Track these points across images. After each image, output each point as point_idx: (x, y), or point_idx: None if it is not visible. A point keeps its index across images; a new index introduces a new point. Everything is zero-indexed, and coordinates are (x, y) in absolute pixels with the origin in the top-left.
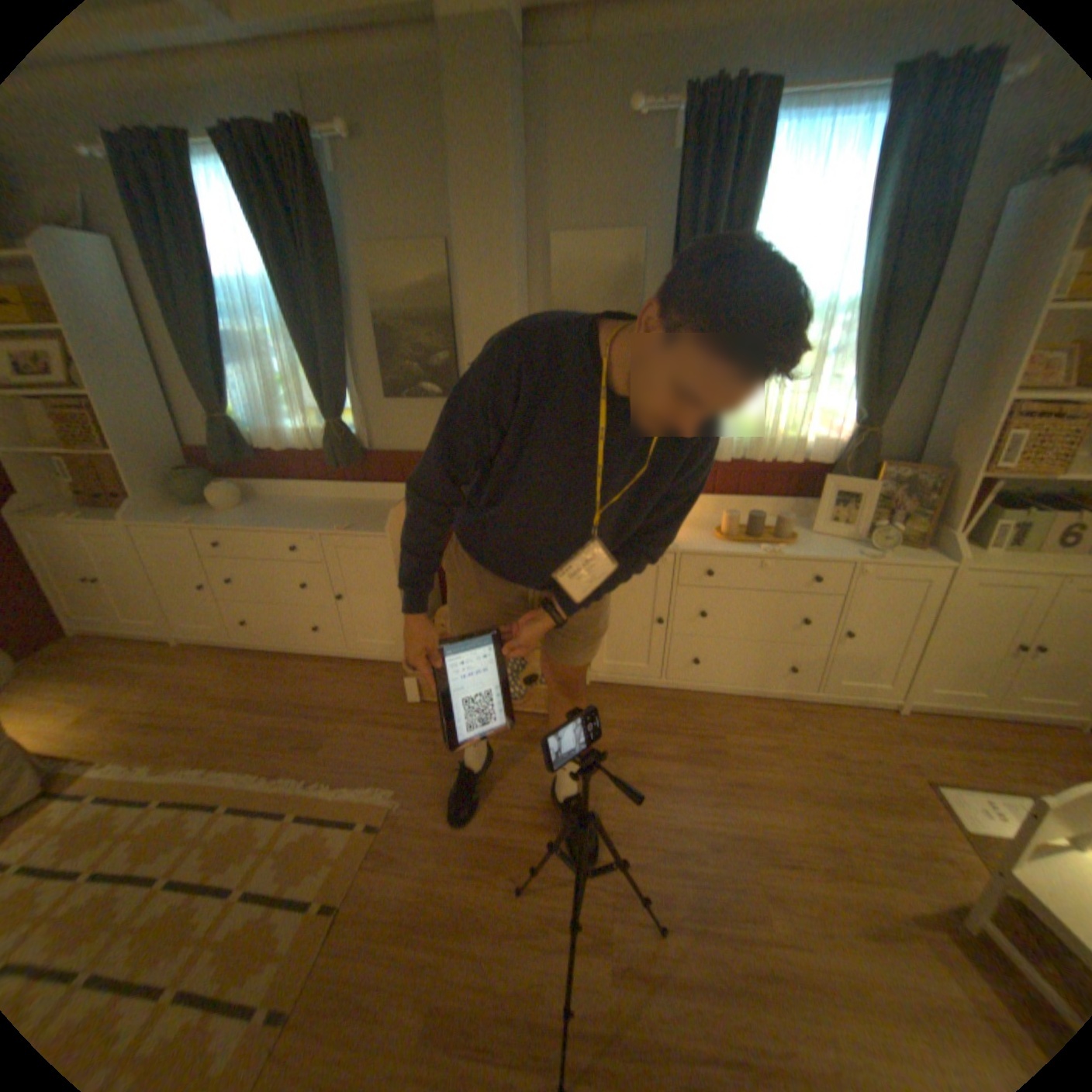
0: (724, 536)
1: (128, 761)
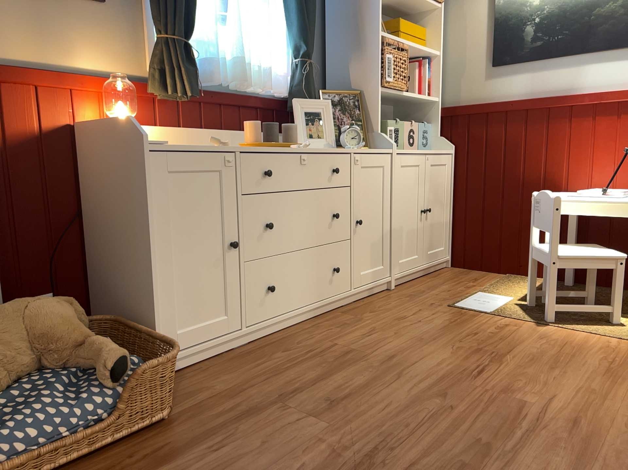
0: (255, 142)
1: None
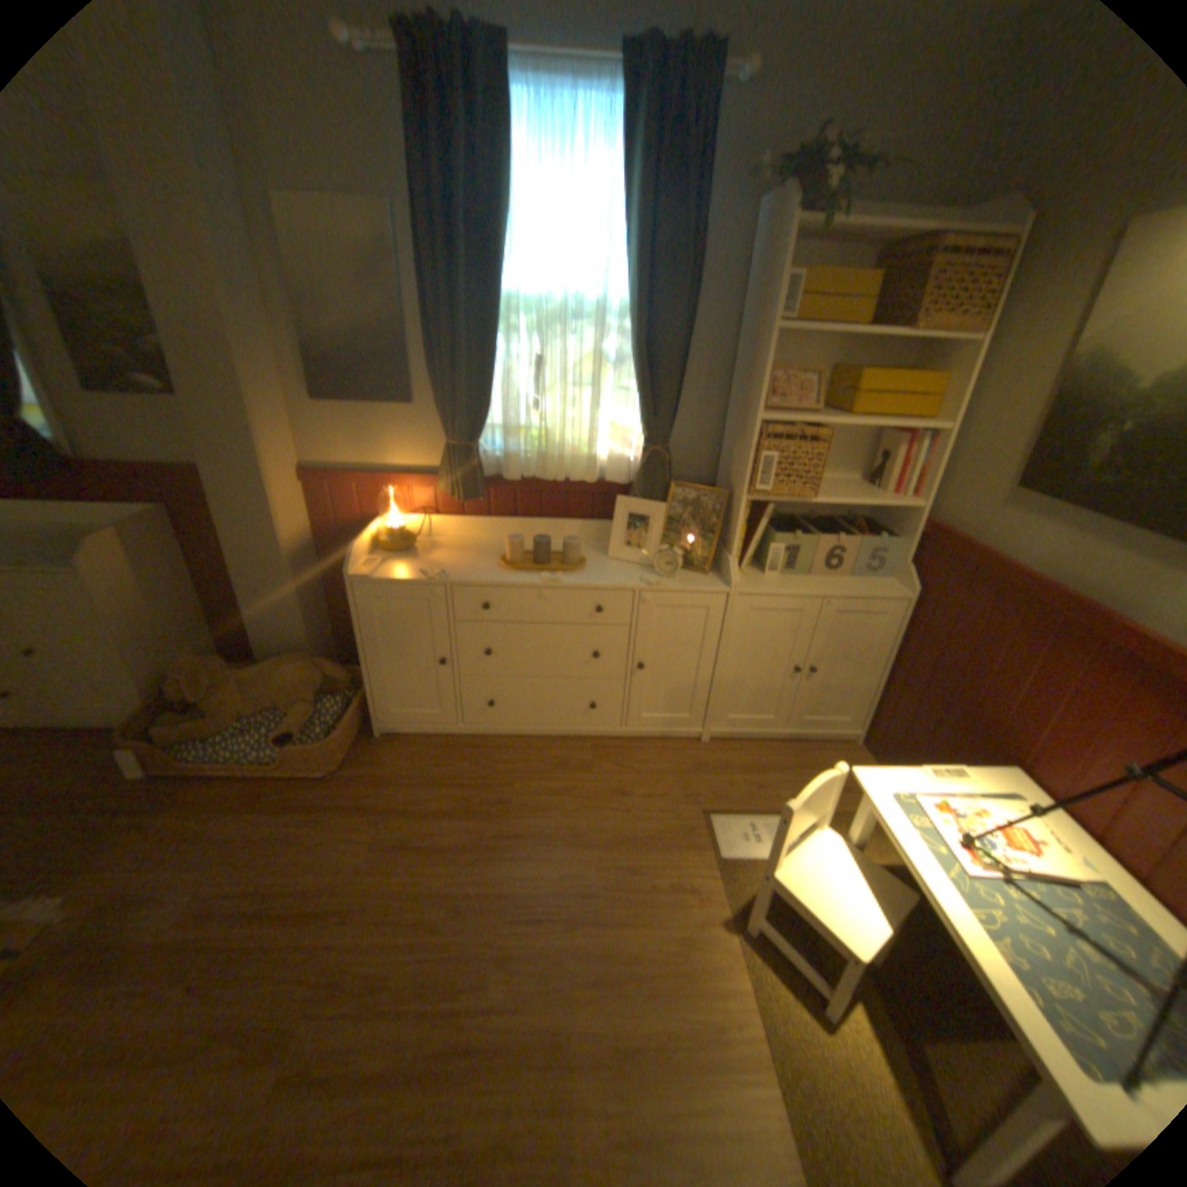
0: (507, 564)
1: None
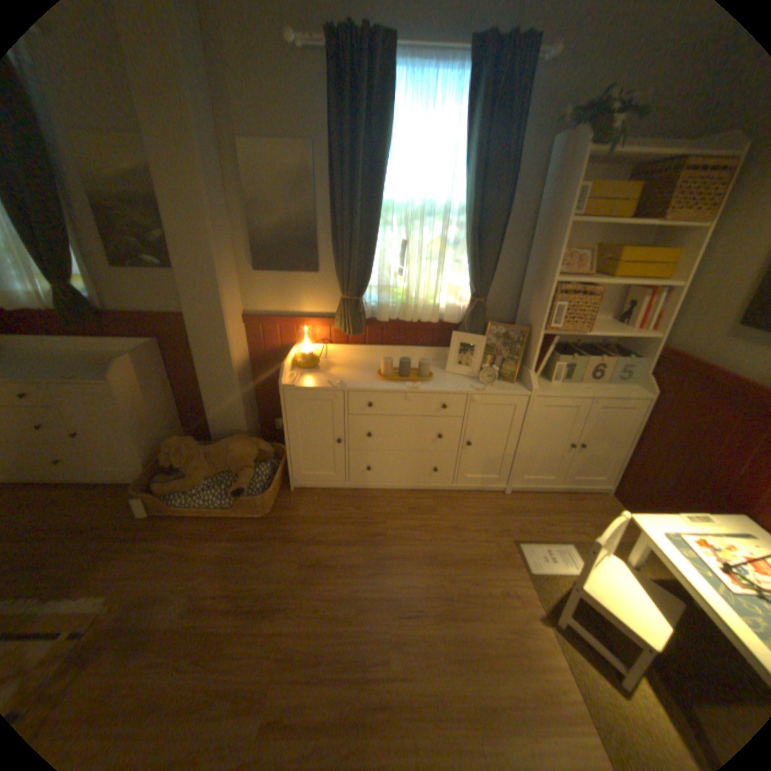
0: (382, 376)
1: None
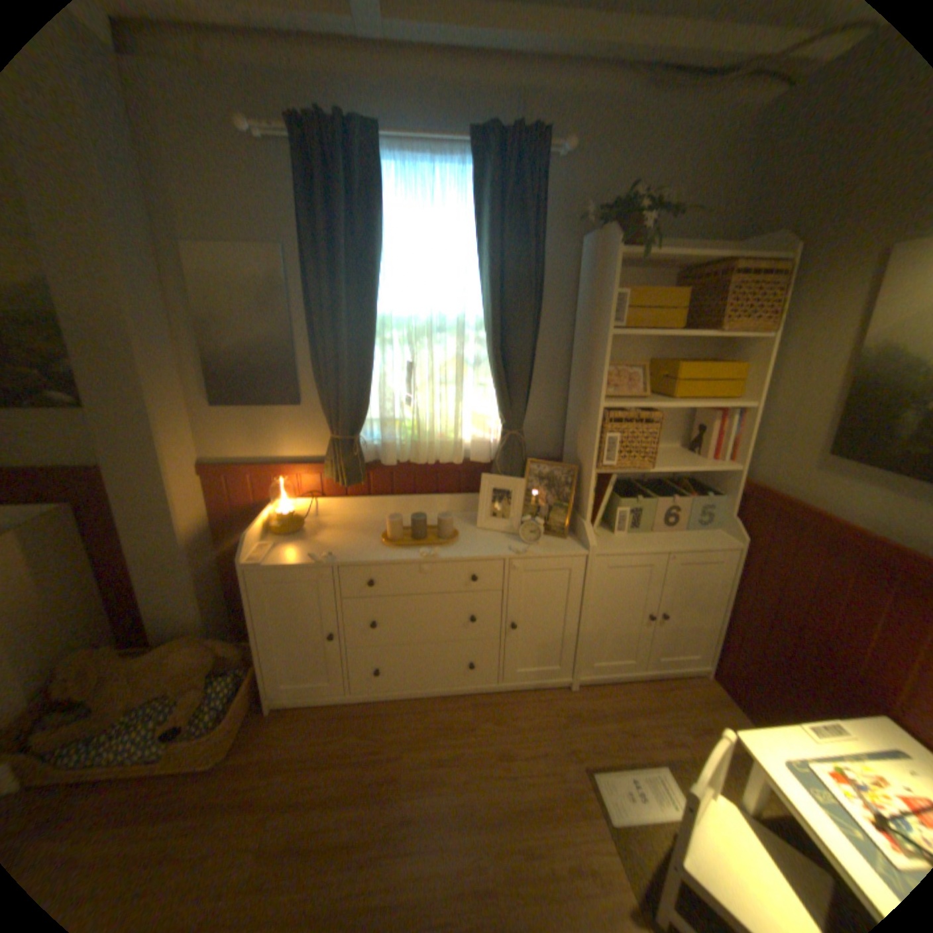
0: (388, 540)
1: None
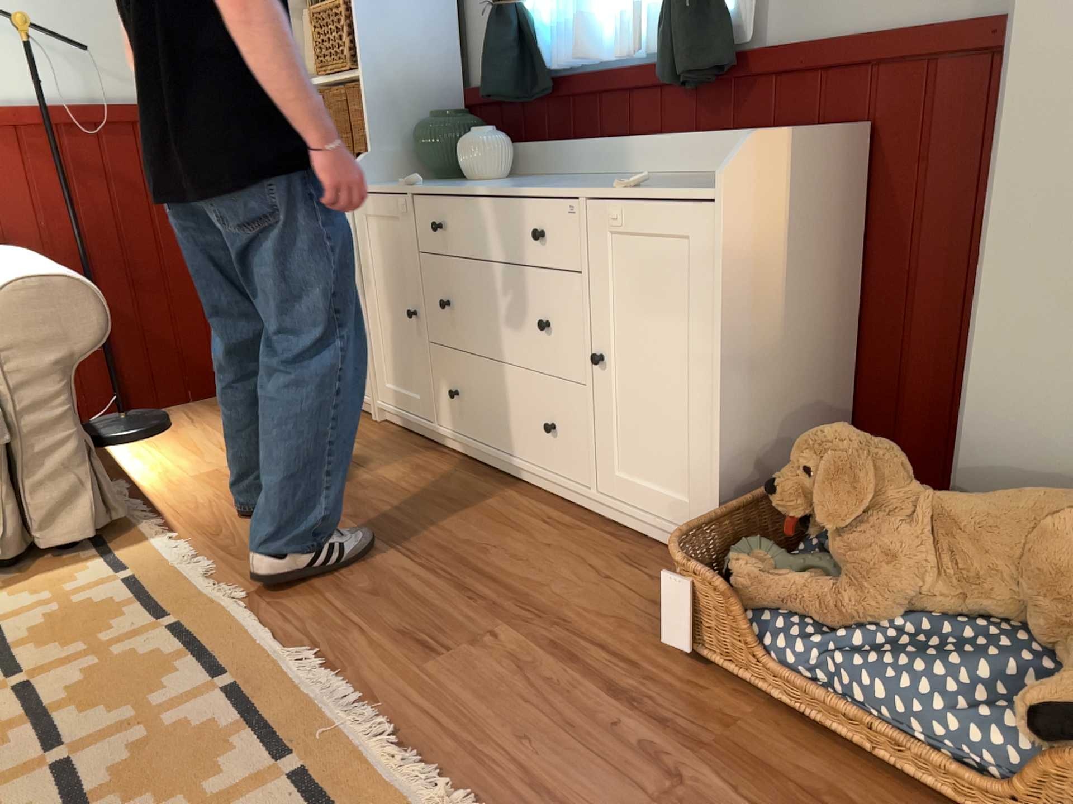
0: None
1: (208, 544)
